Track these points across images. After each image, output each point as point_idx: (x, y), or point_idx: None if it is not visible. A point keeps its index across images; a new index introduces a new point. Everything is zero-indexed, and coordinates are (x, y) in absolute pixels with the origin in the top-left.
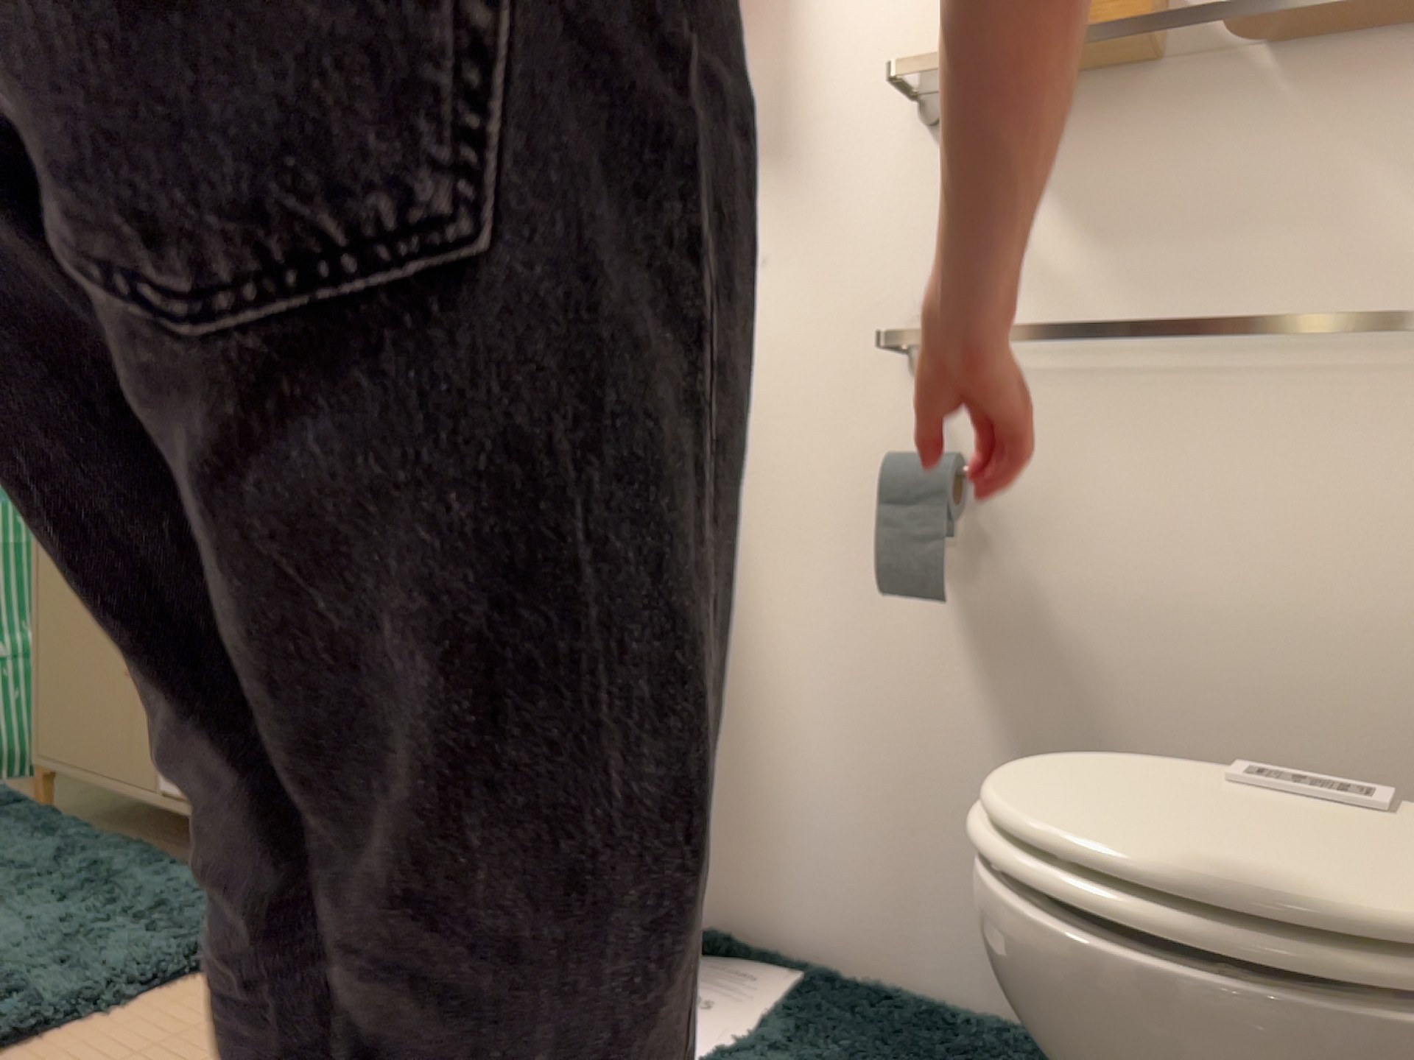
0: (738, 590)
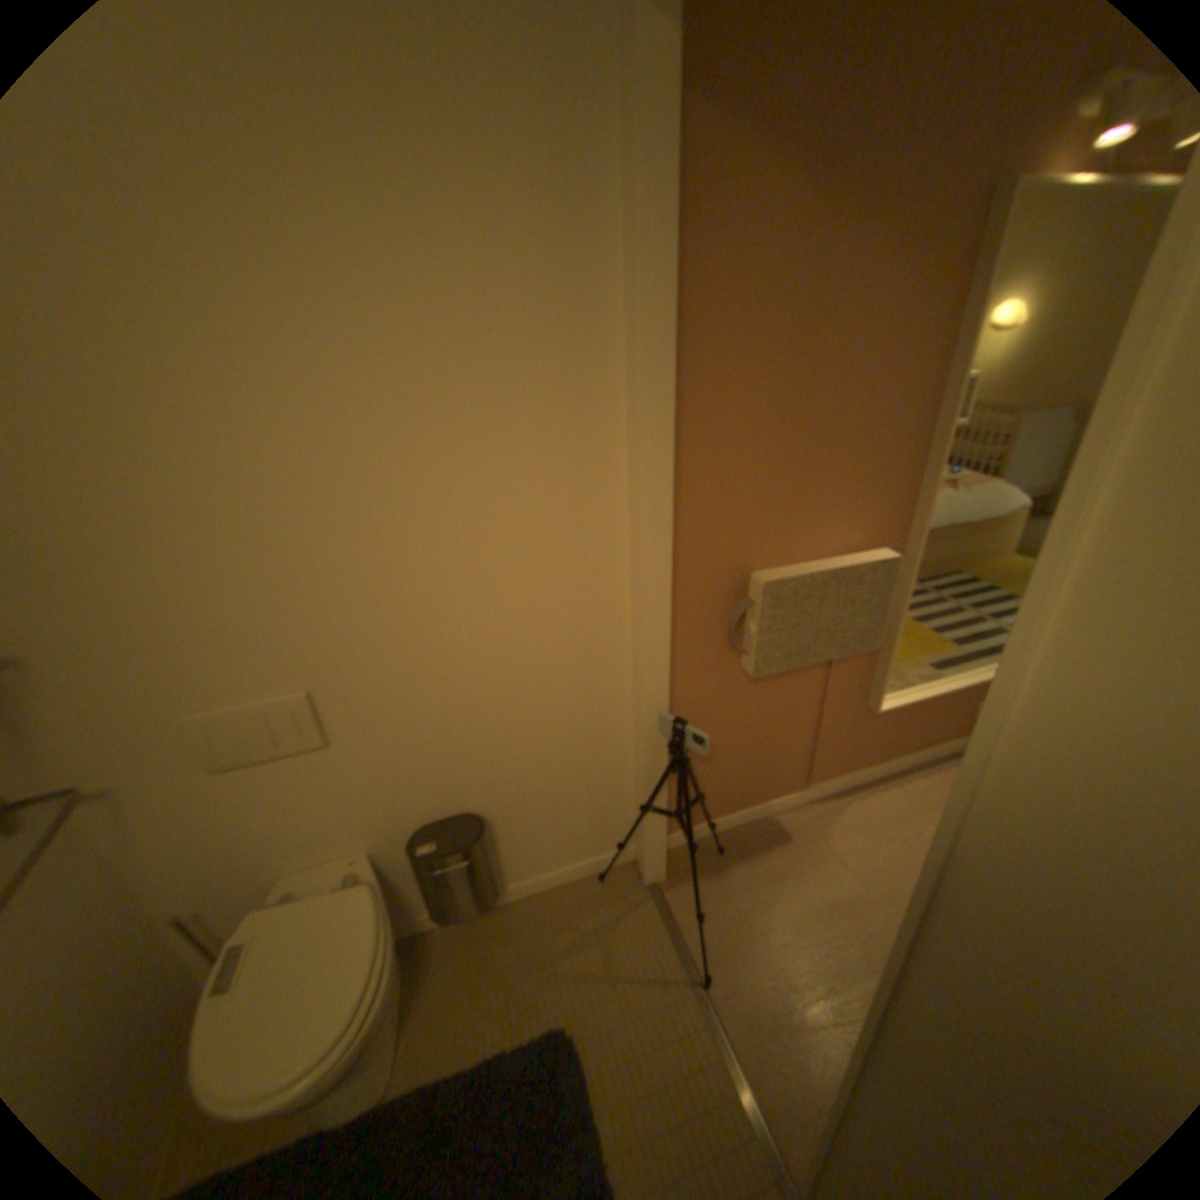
0: None
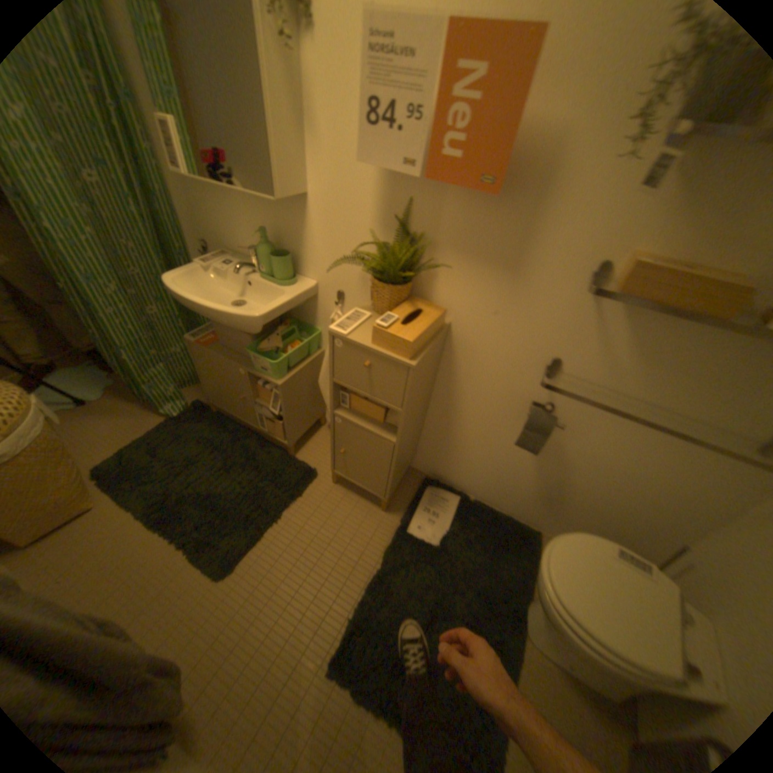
0: (458, 408)
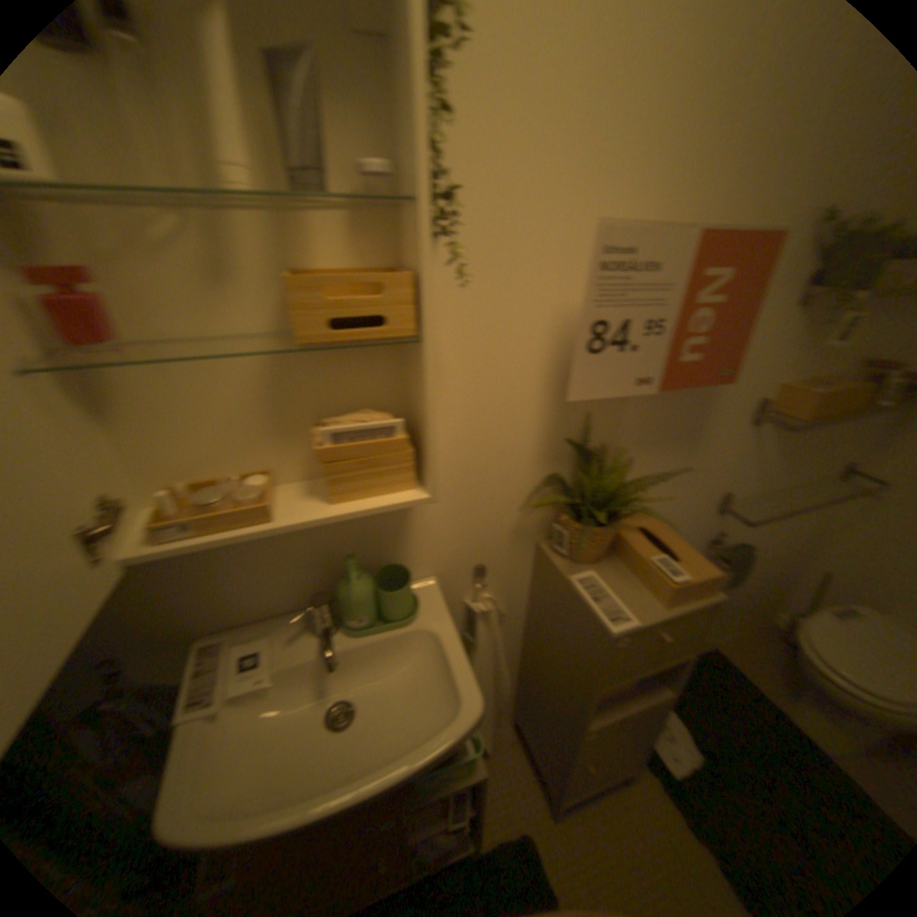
0: None
